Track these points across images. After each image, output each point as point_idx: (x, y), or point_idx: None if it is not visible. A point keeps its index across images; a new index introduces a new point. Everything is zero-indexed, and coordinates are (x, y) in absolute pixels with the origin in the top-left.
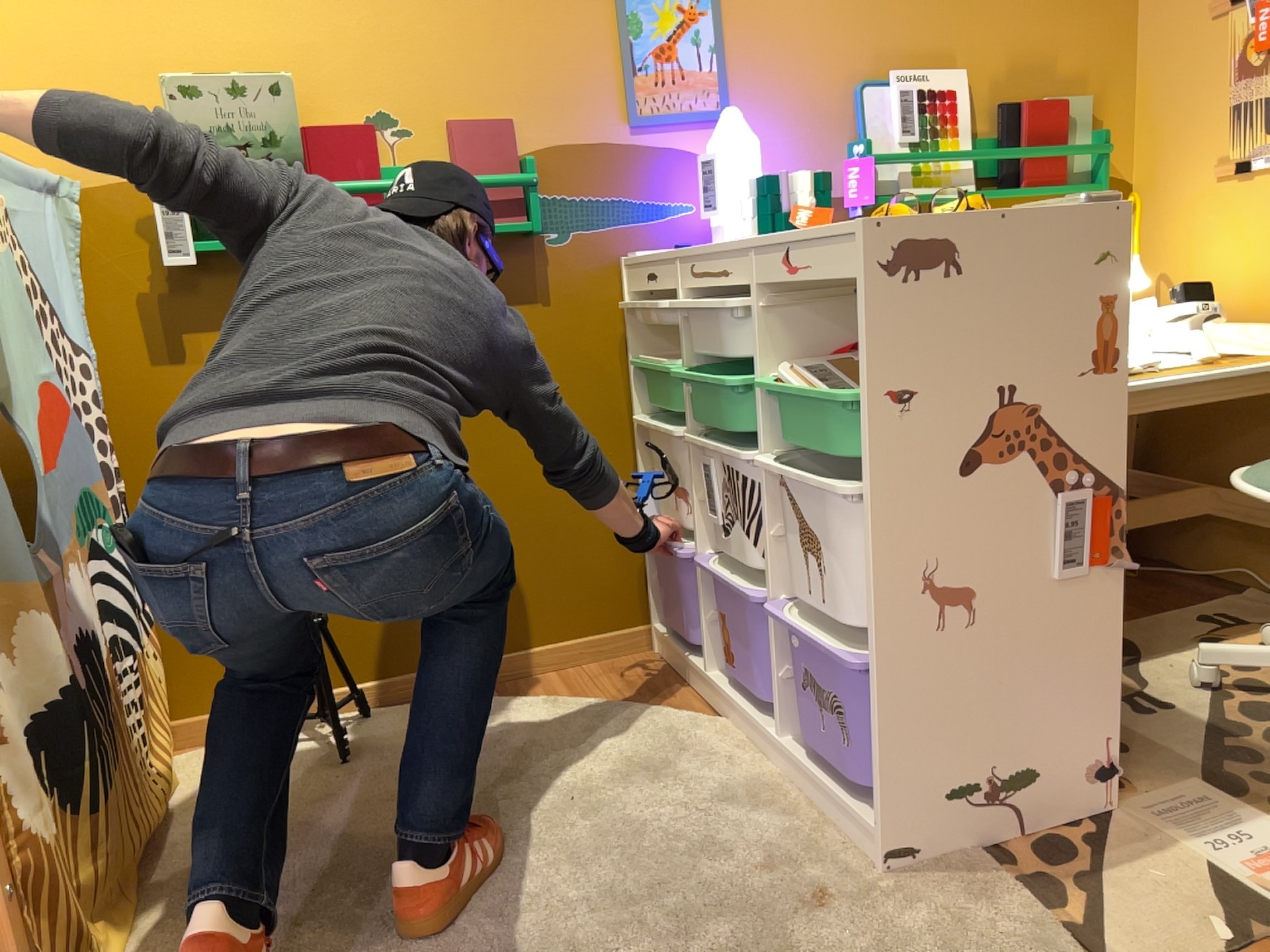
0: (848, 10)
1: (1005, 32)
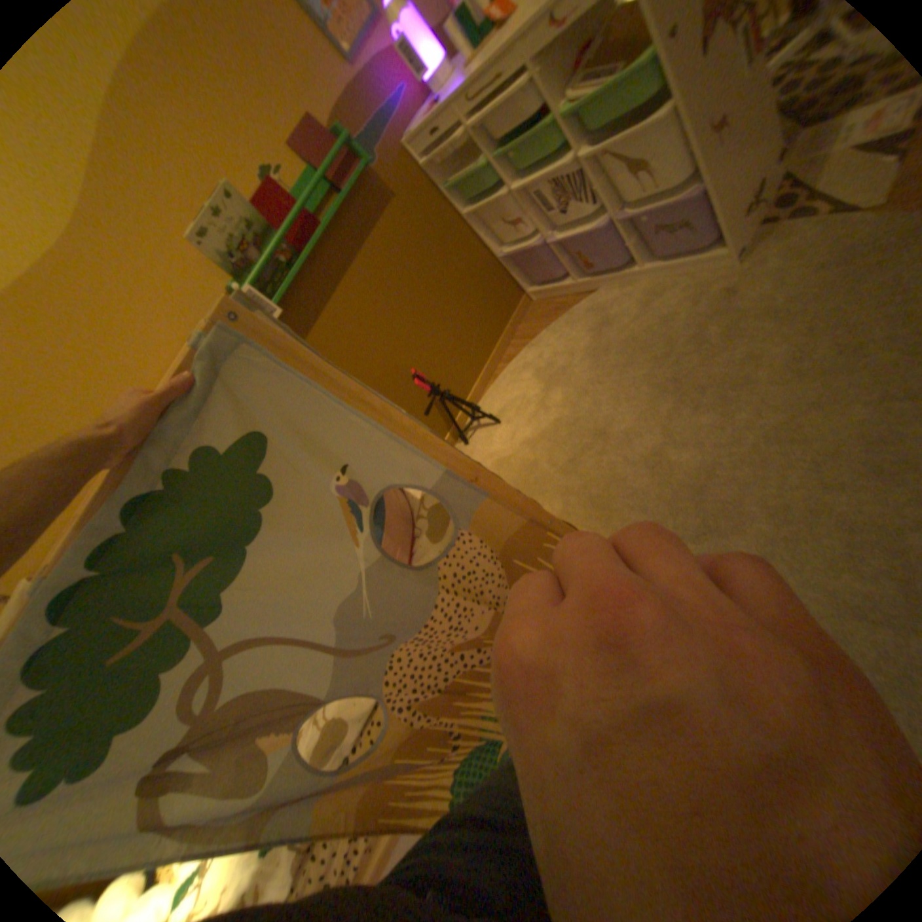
0: None
1: None
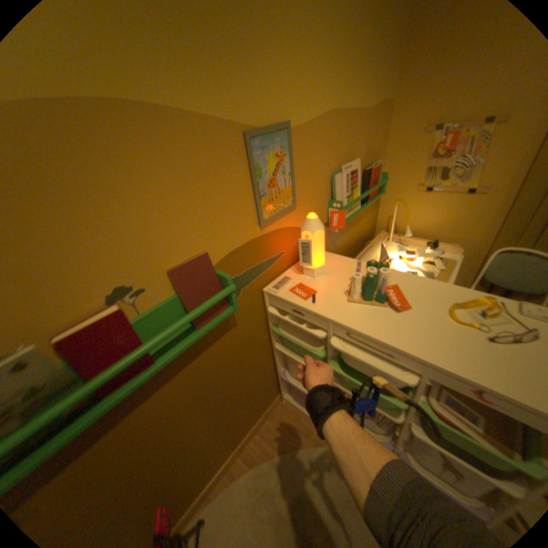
0: (331, 138)
1: (367, 137)
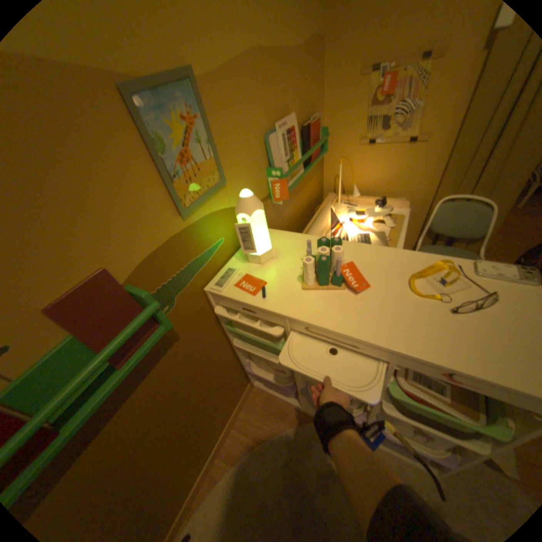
0: (256, 88)
1: (299, 86)
